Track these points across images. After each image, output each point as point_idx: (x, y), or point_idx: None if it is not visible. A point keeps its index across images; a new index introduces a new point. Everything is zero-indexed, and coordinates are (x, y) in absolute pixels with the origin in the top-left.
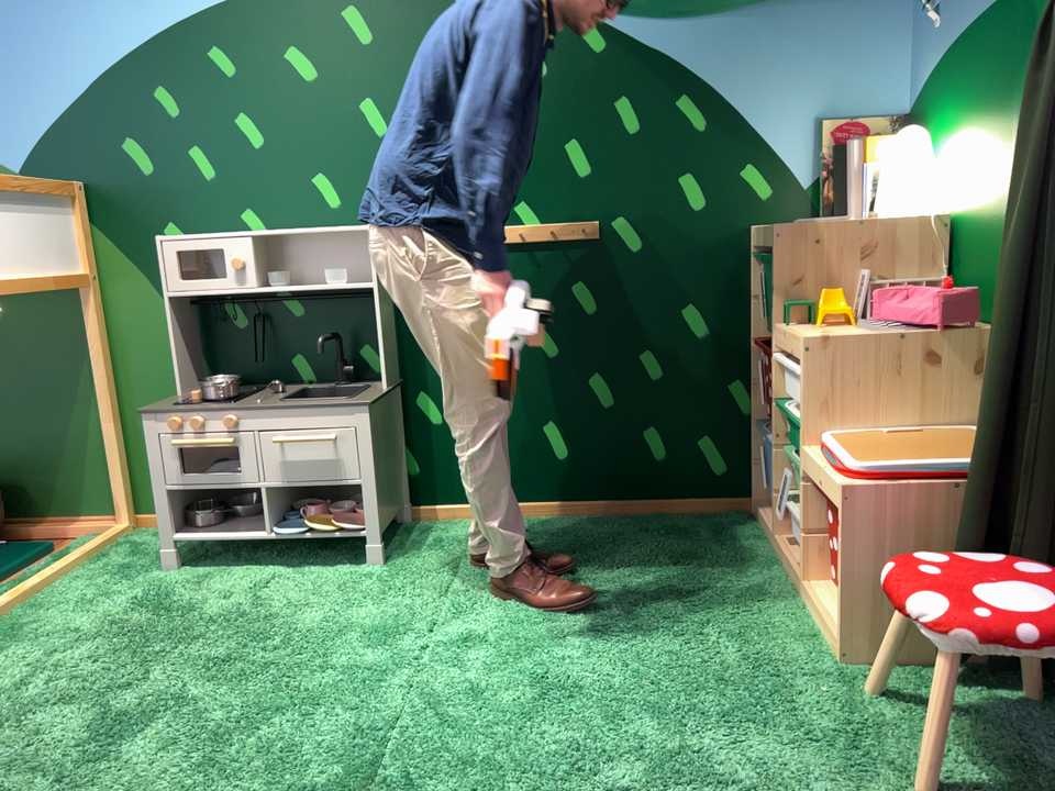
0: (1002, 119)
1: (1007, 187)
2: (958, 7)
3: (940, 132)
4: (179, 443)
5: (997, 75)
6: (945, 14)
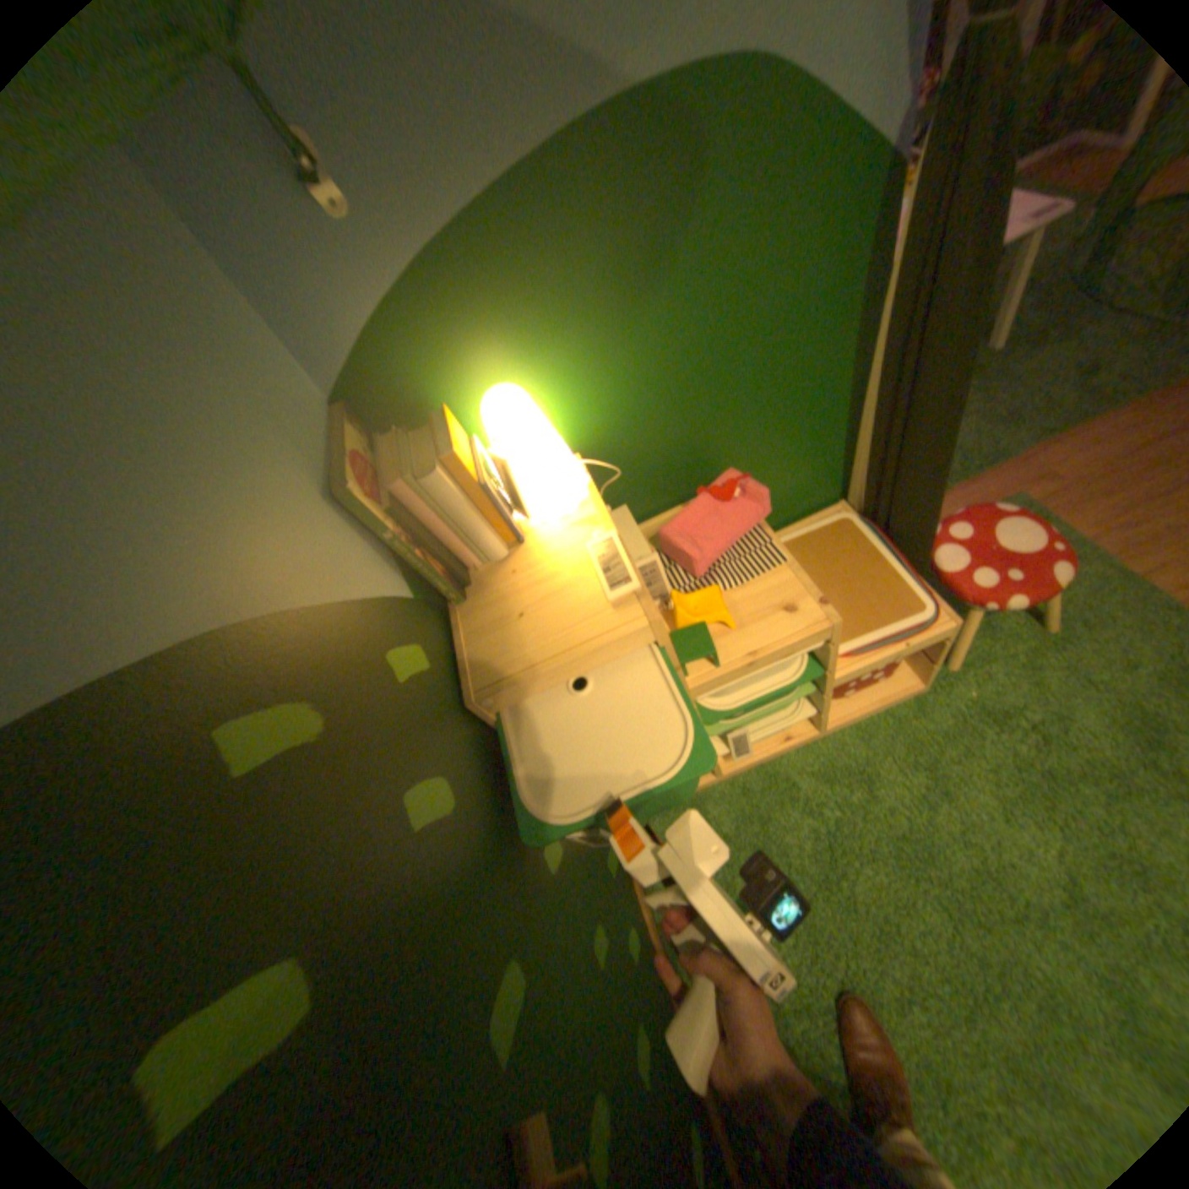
0: (652, 300)
1: (684, 371)
2: (421, 151)
3: (480, 377)
4: None
5: (617, 246)
6: (371, 177)
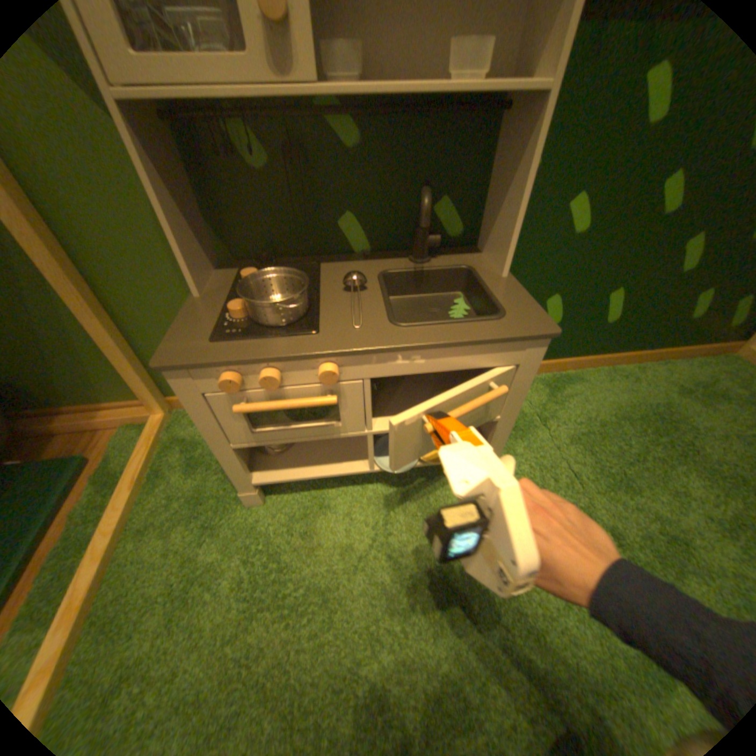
0: None
1: None
2: None
3: None
4: (251, 409)
5: None
6: None
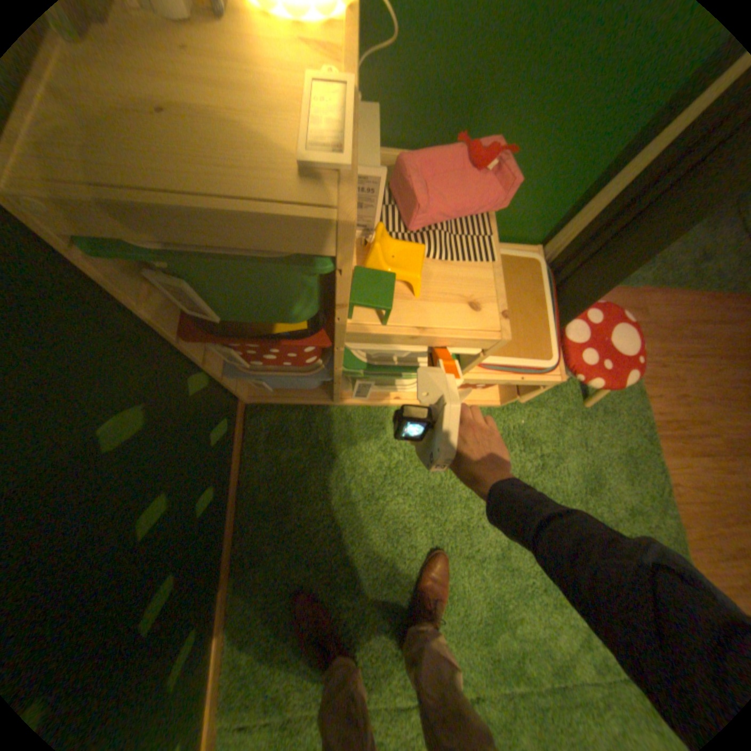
0: None
1: None
2: None
3: None
4: None
5: None
6: None
